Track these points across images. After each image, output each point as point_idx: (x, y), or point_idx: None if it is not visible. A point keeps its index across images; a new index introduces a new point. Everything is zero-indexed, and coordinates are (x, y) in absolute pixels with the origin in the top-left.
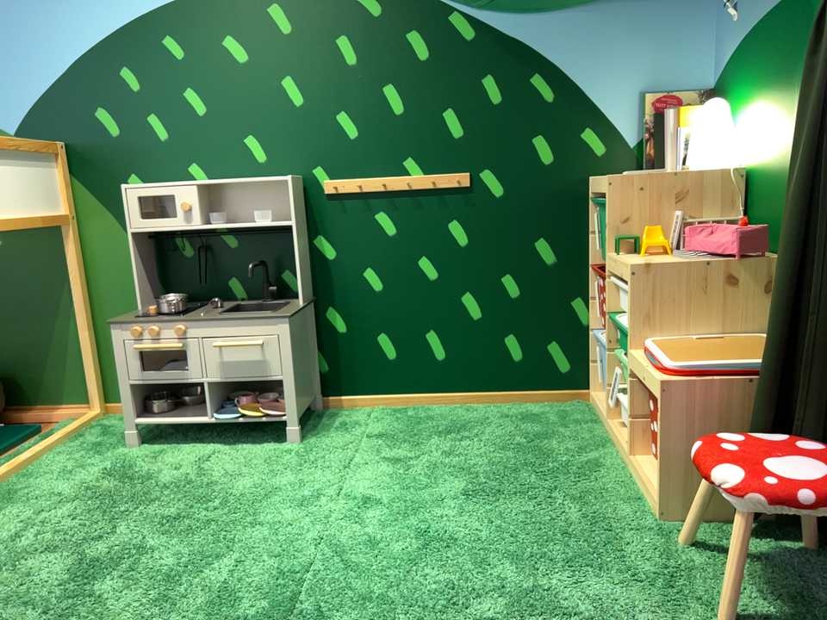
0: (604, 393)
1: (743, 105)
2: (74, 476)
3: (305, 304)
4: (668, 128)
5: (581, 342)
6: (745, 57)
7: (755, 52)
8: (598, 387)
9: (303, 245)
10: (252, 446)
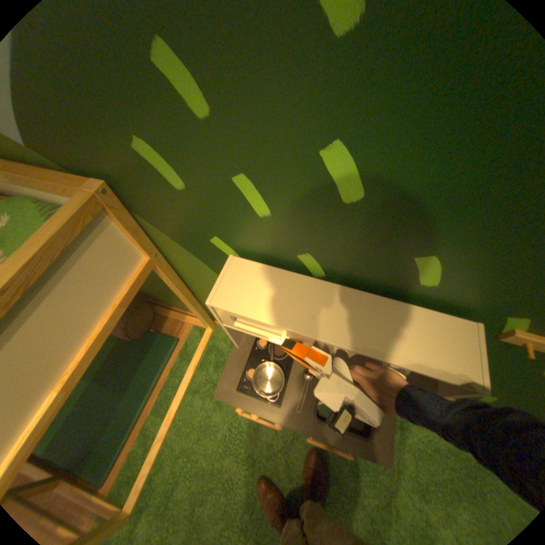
0: None
1: None
2: (208, 444)
3: None
4: None
5: None
6: None
7: None
8: None
9: None
10: None
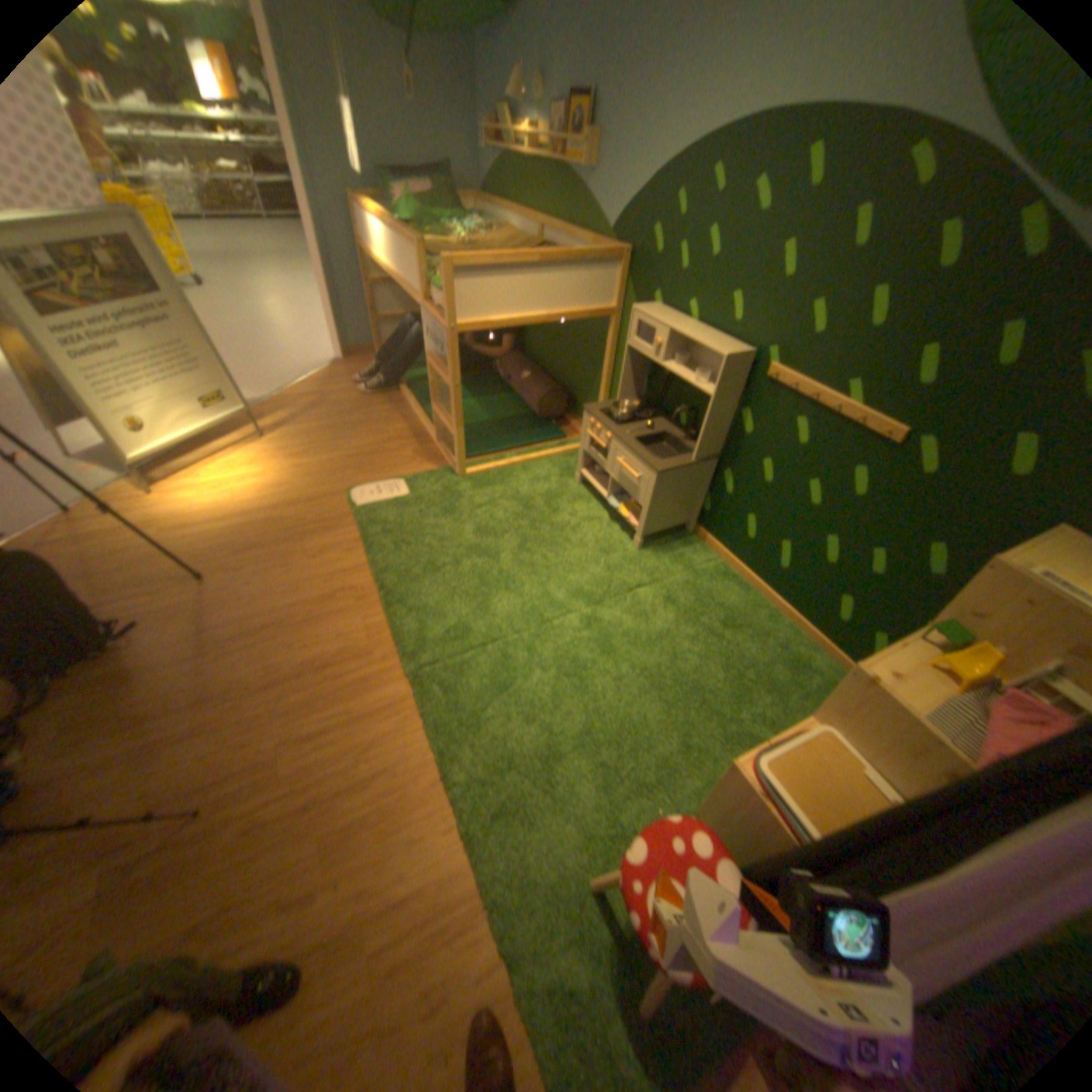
0: None
1: None
2: (535, 486)
3: (695, 464)
4: None
5: None
6: None
7: None
8: None
9: (730, 413)
10: (617, 531)
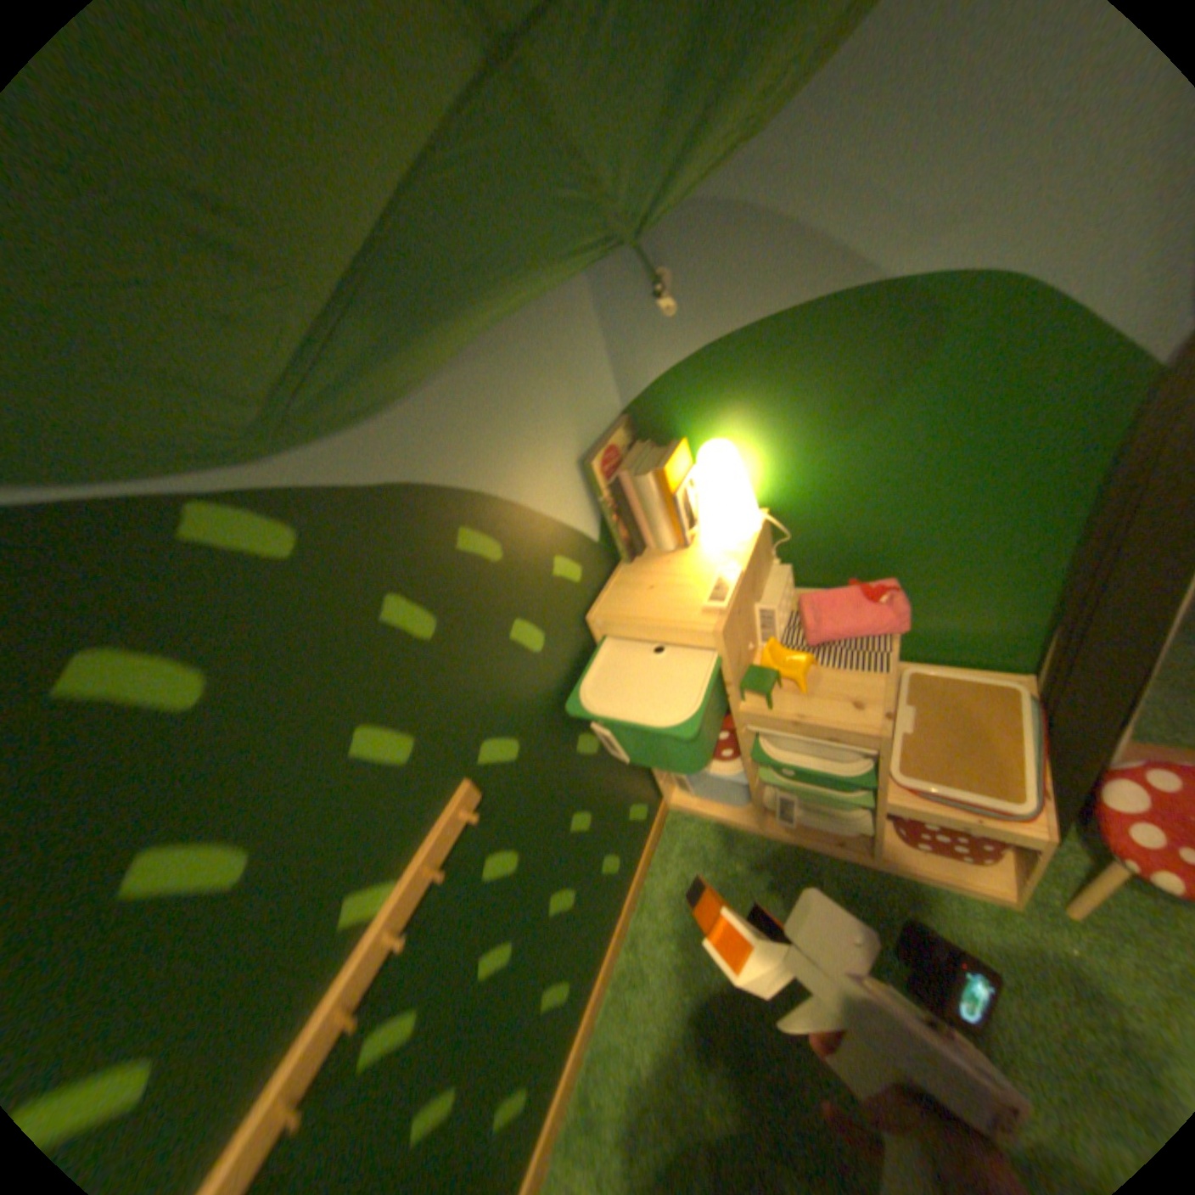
0: (723, 805)
1: (732, 434)
2: None
3: None
4: (654, 497)
5: (645, 776)
6: (722, 370)
7: (755, 365)
8: (692, 798)
9: None
10: None
